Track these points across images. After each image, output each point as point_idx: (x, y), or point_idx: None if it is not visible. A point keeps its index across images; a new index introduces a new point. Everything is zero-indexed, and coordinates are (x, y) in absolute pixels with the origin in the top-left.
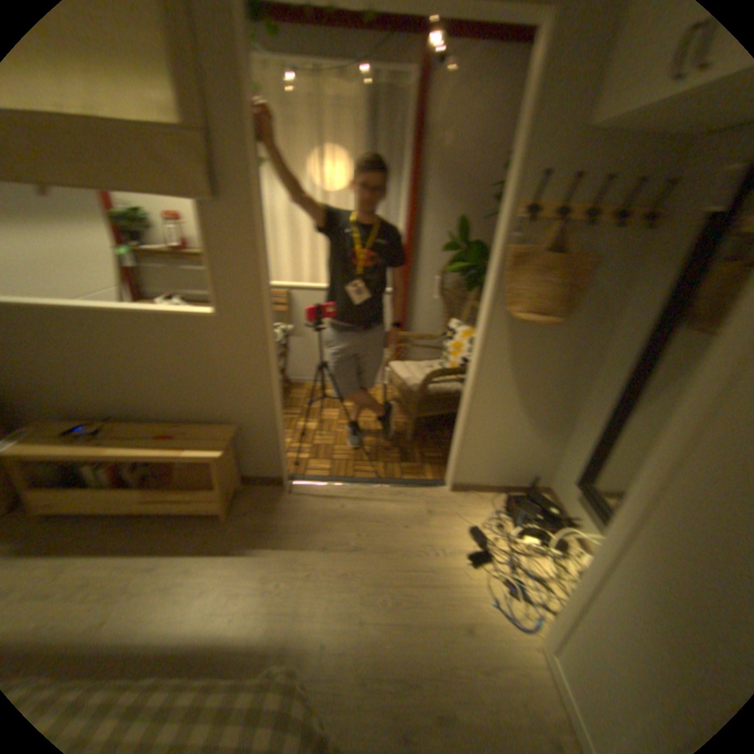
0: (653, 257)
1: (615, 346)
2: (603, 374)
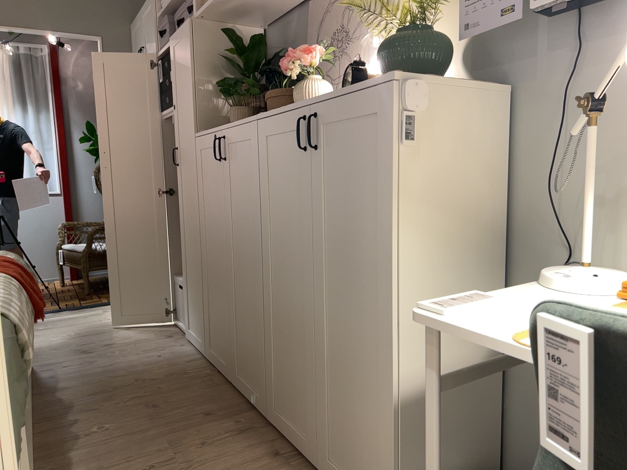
0: None
1: None
2: None
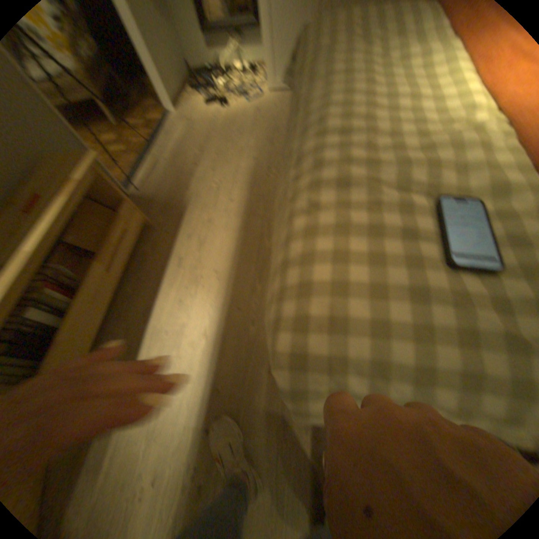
0: None
1: None
2: None
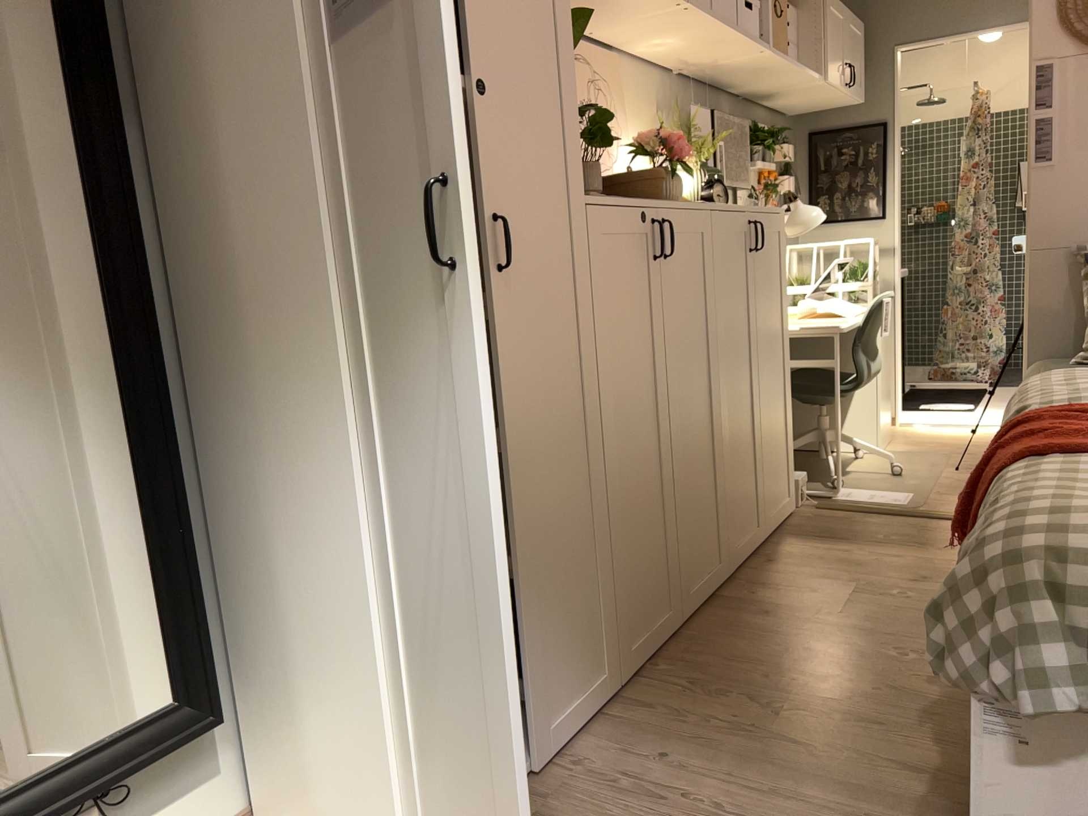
0: None
1: None
2: None
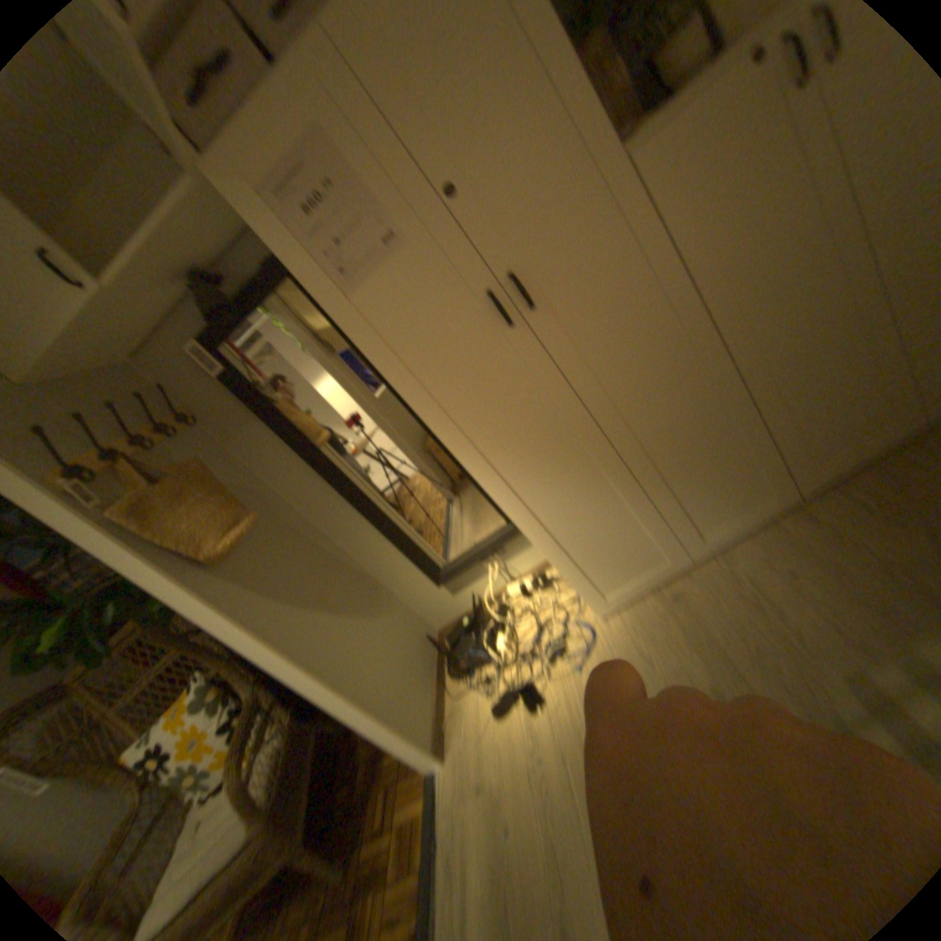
0: (224, 435)
1: (300, 501)
2: (326, 524)
